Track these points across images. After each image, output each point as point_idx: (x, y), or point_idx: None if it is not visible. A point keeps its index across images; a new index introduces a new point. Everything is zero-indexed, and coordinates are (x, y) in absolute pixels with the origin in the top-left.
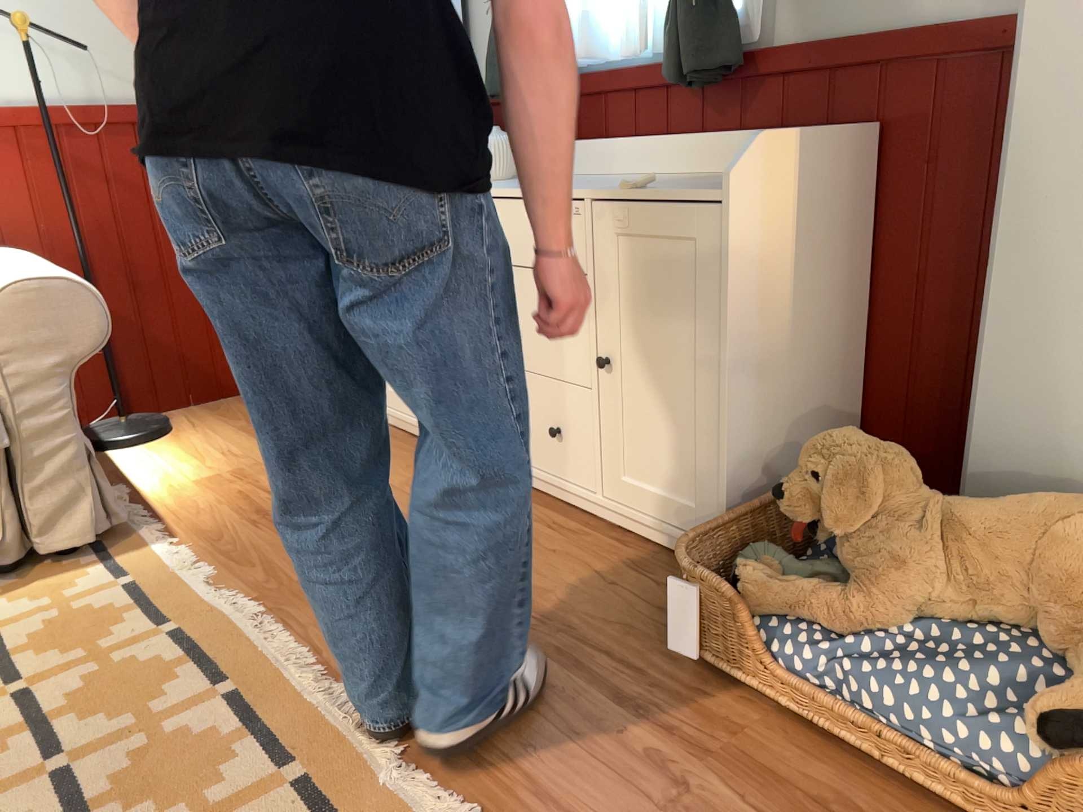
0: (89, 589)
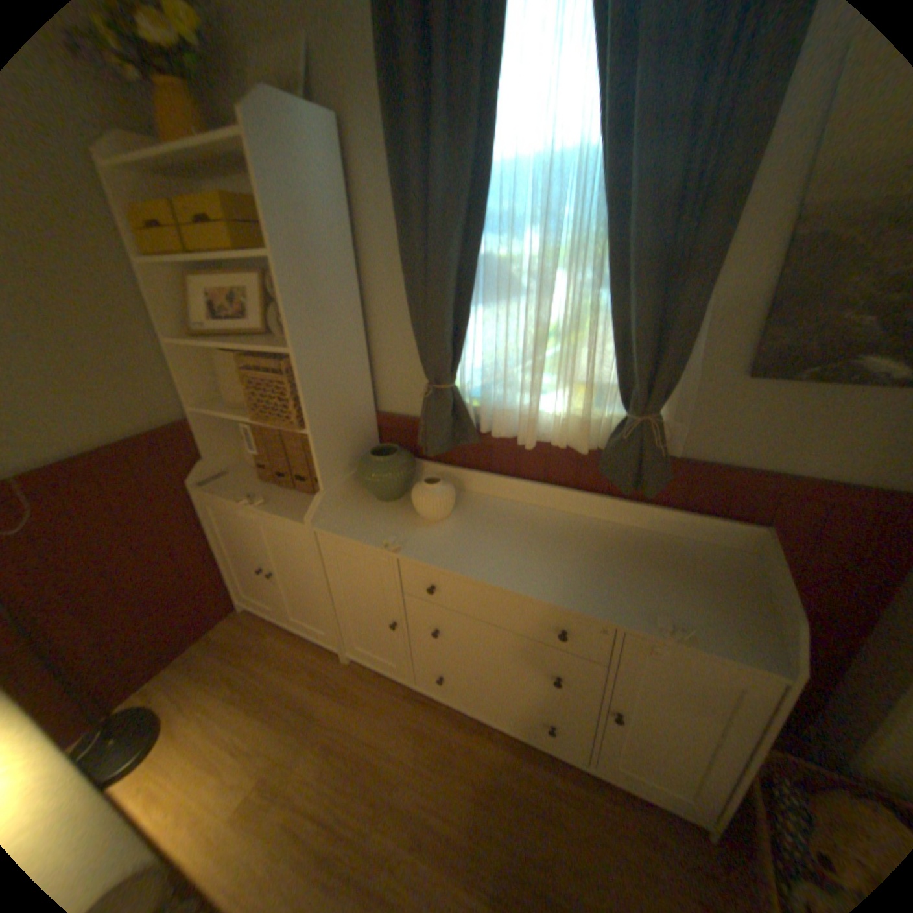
0: None
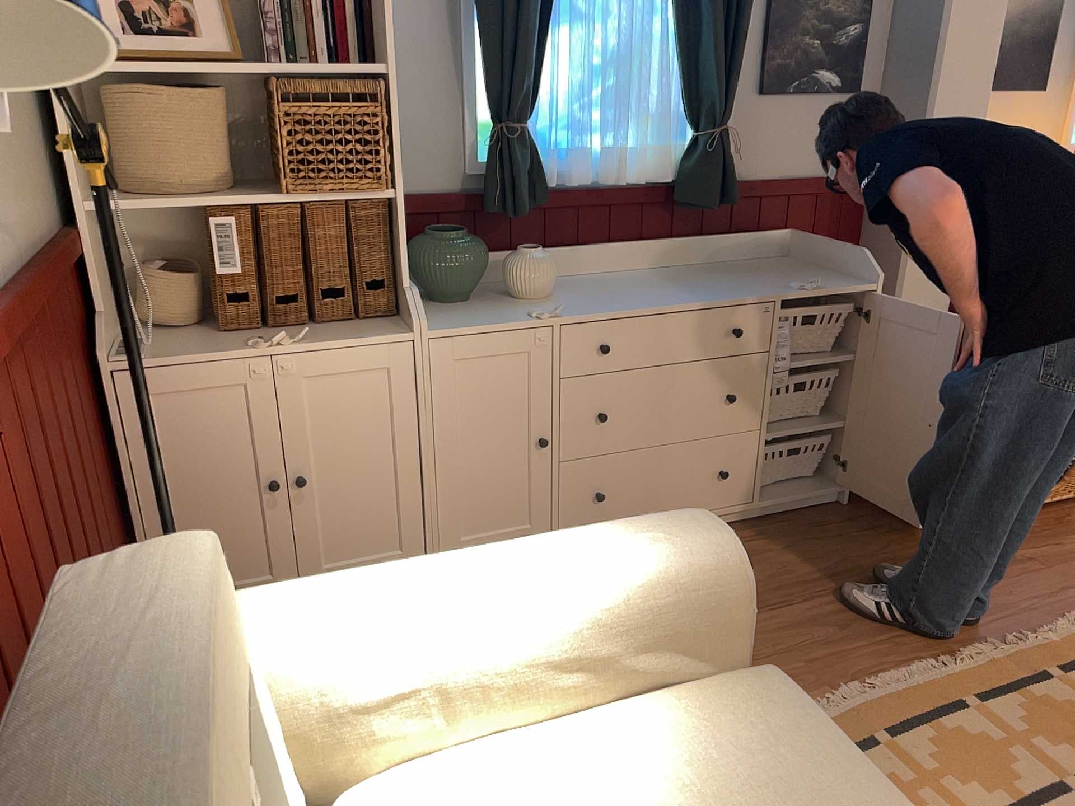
0: None
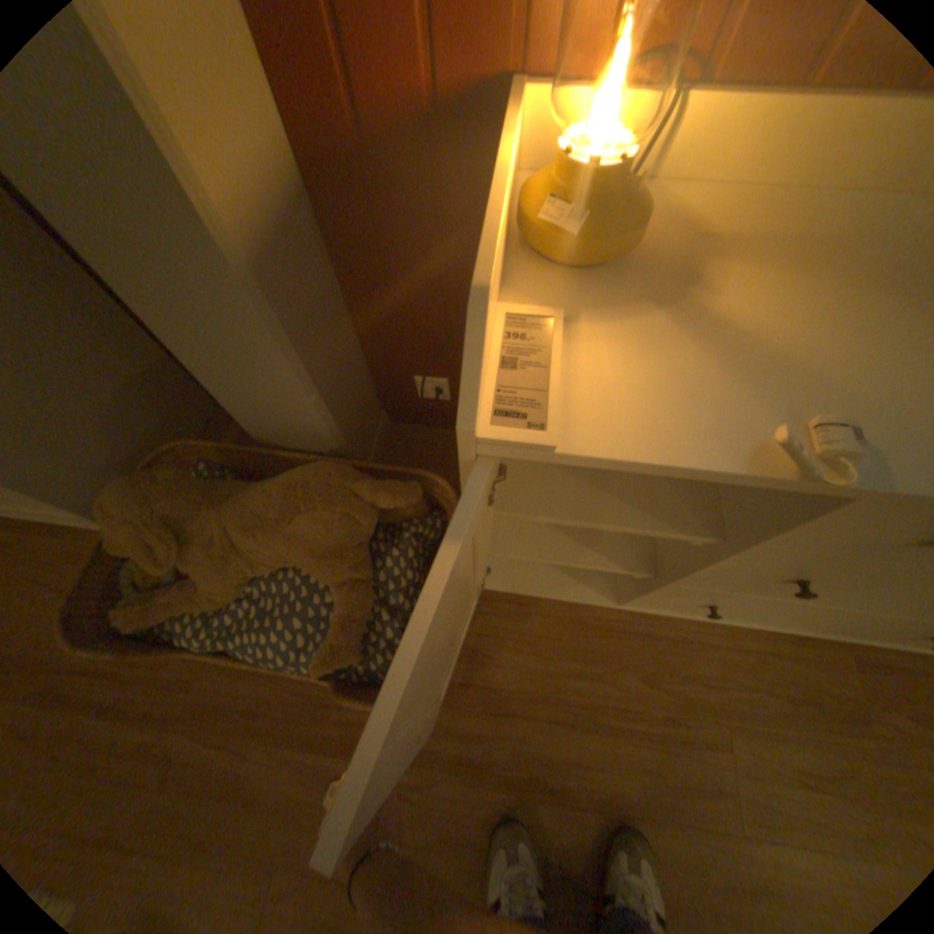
0: None
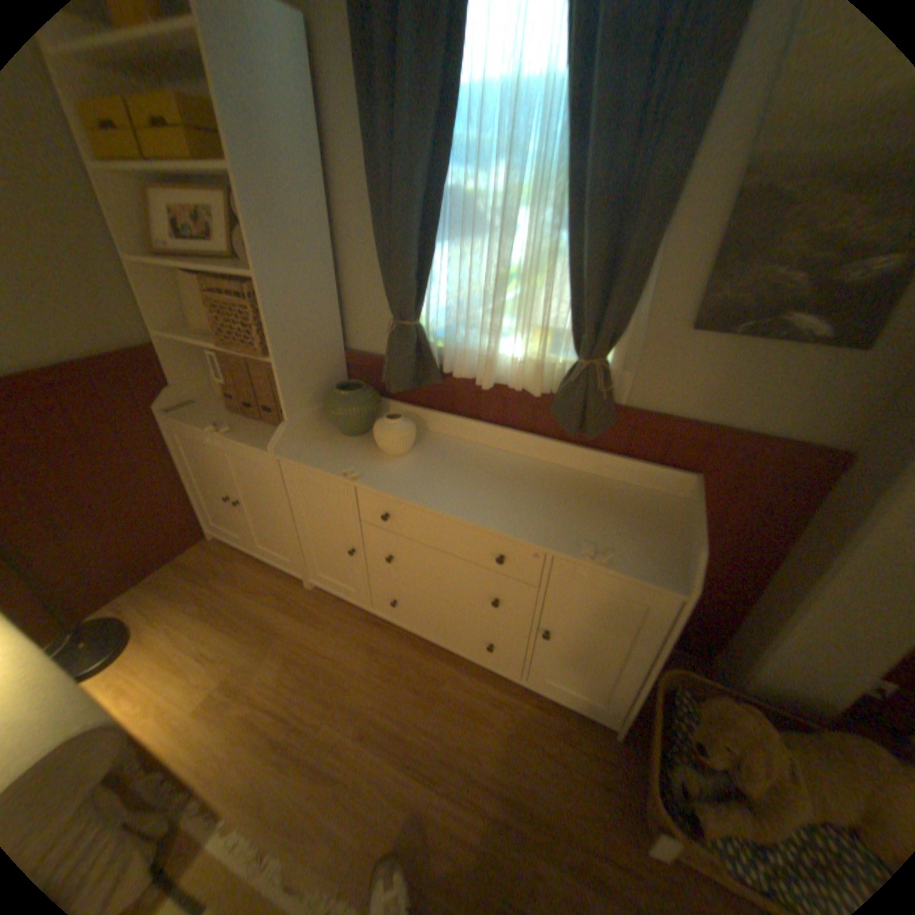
0: None
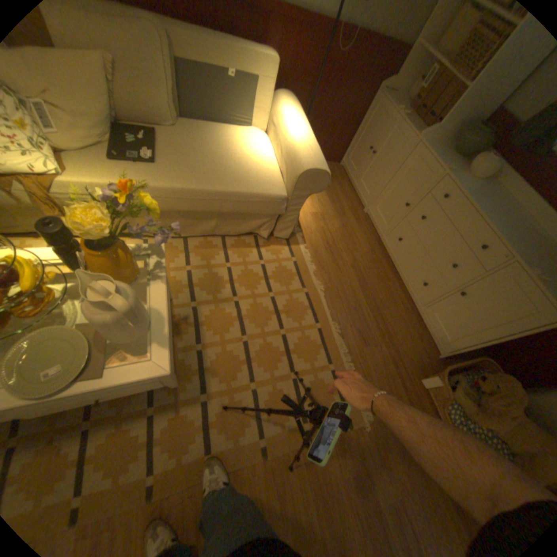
0: (284, 259)
